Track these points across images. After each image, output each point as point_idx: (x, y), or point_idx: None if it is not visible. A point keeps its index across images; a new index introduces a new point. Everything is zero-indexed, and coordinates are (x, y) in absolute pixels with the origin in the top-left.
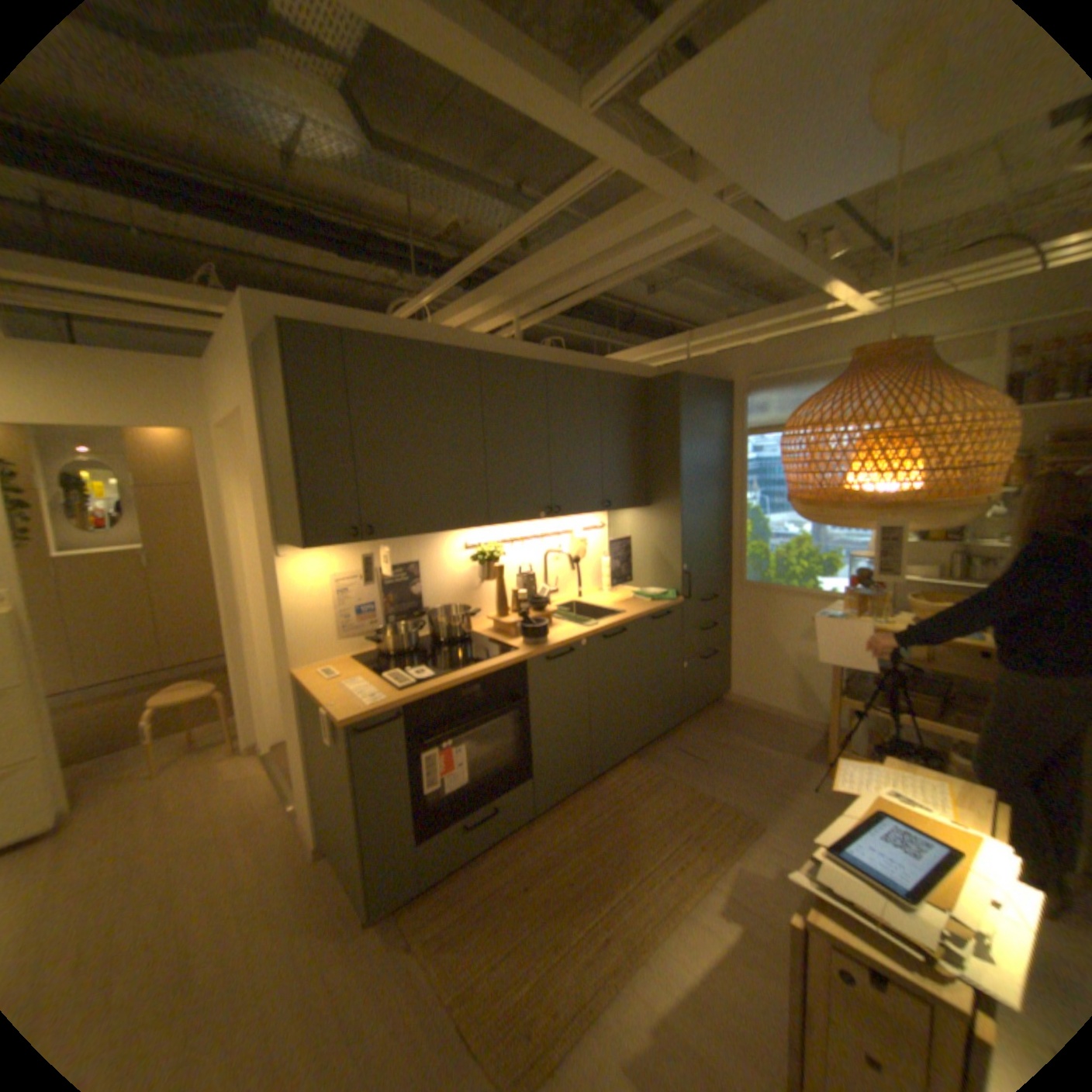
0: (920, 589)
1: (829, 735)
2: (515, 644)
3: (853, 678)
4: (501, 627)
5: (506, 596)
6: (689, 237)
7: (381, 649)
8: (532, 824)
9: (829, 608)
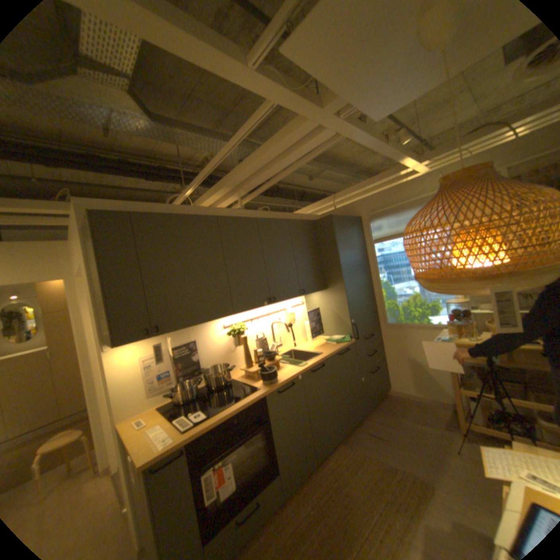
0: (490, 317)
1: (455, 411)
2: (257, 385)
3: (464, 376)
4: (249, 374)
5: (251, 353)
6: (324, 140)
7: (174, 401)
8: (283, 505)
9: (439, 334)
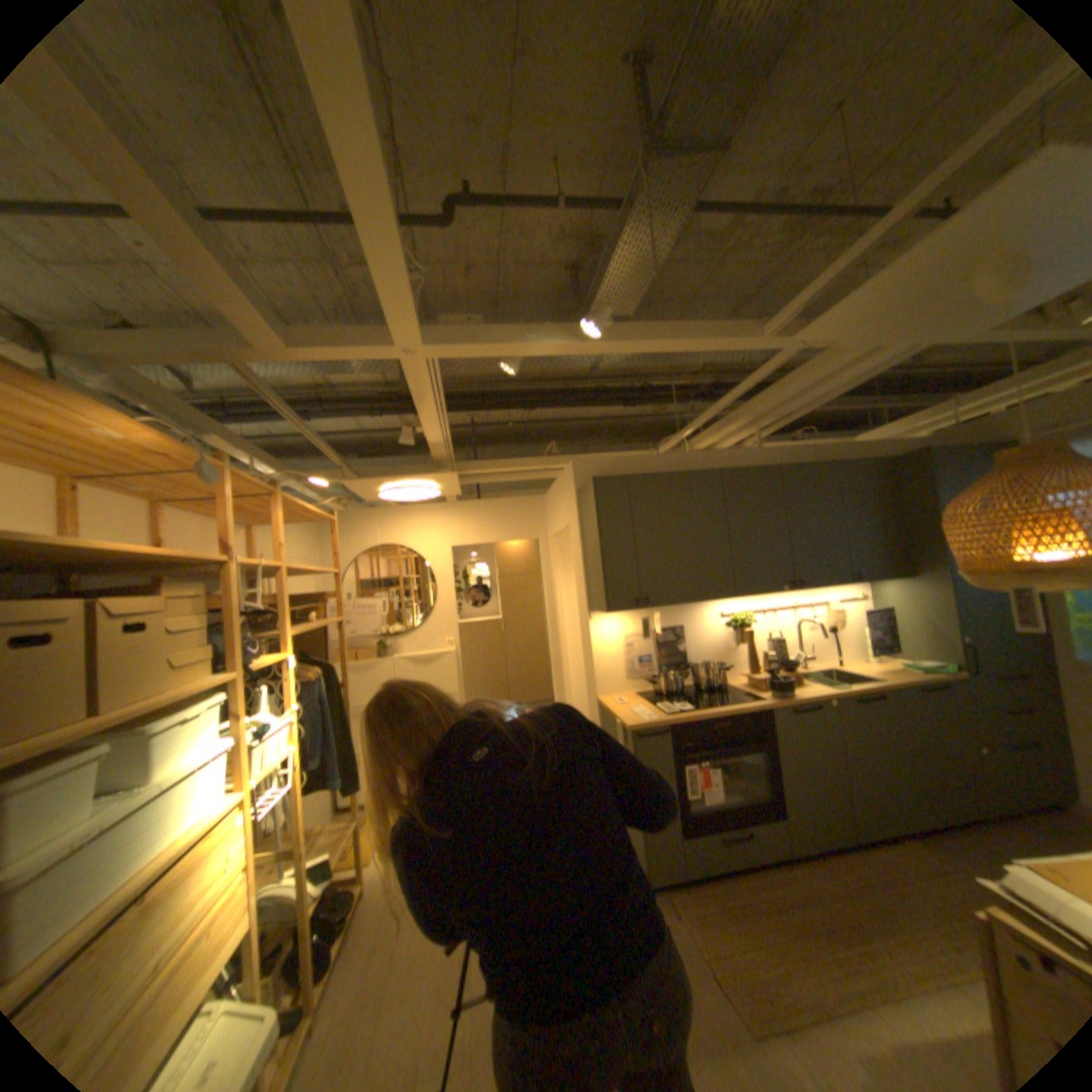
0: None
1: None
2: (763, 697)
3: None
4: (754, 684)
5: (760, 659)
6: (890, 356)
7: (655, 690)
8: (792, 868)
9: None
